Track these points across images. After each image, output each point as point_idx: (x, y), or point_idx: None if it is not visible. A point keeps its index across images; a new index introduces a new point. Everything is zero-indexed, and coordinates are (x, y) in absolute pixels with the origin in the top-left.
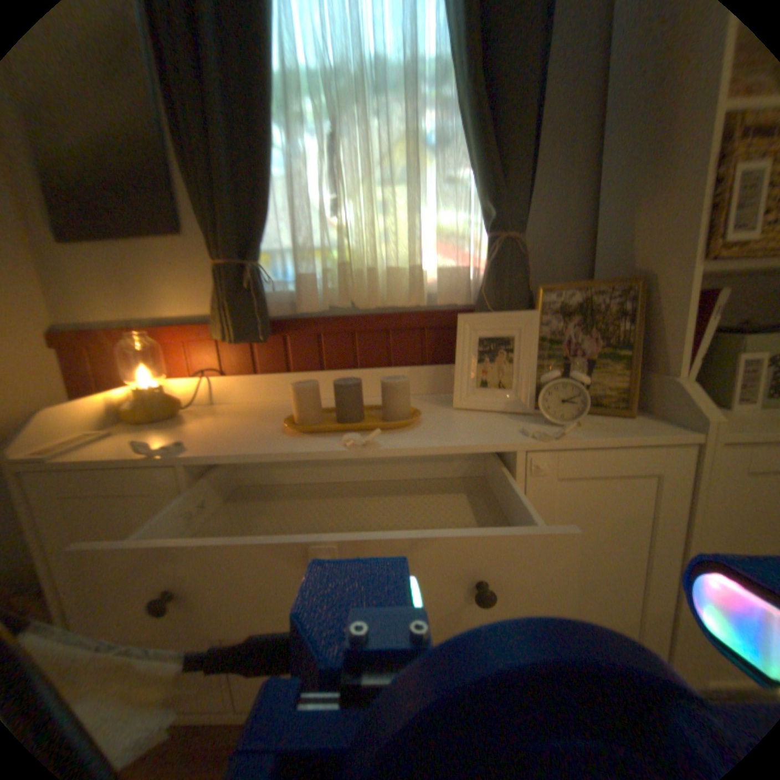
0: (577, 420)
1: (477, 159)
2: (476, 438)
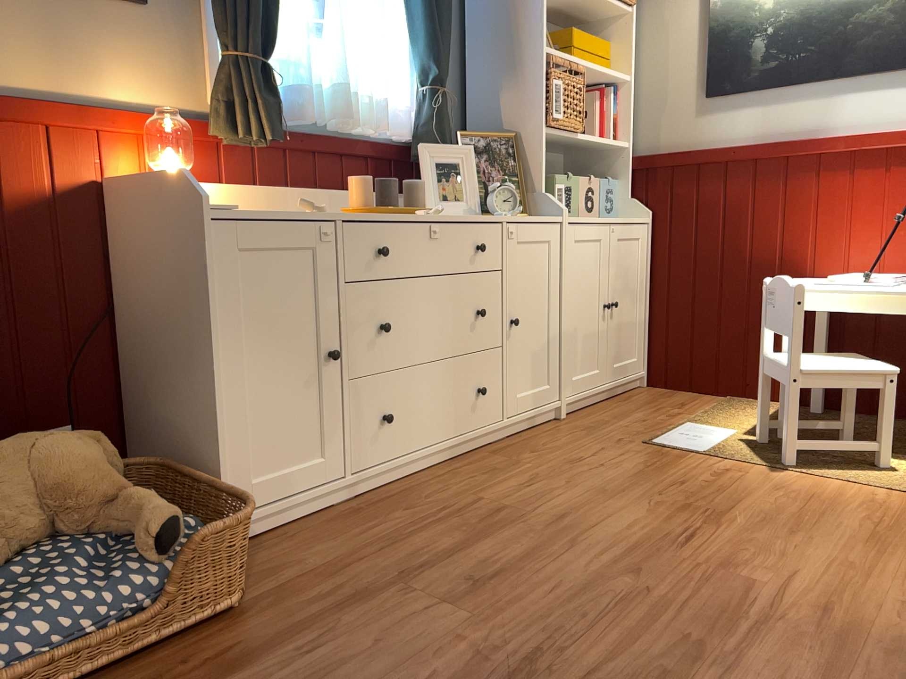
0: (512, 211)
1: (418, 27)
2: (478, 216)
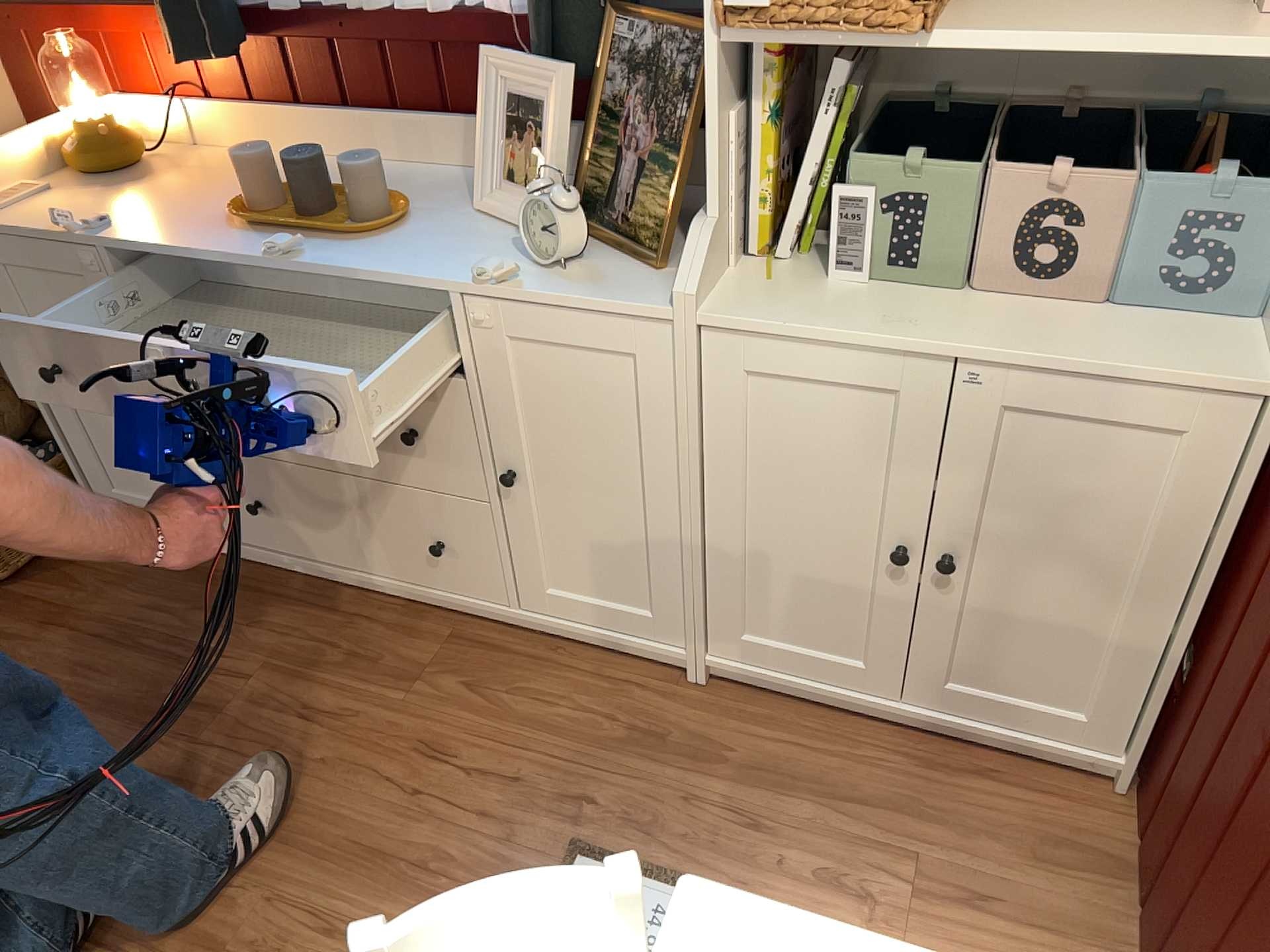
0: (555, 265)
1: None
2: (423, 270)
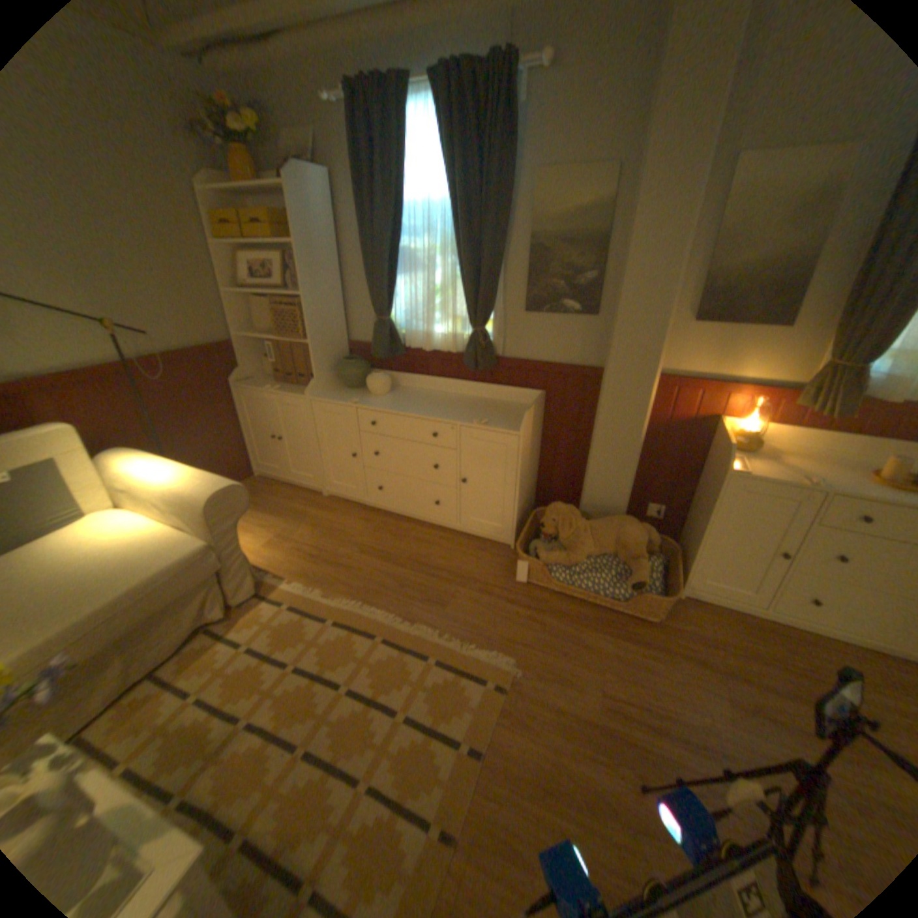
0: None
1: None
2: None
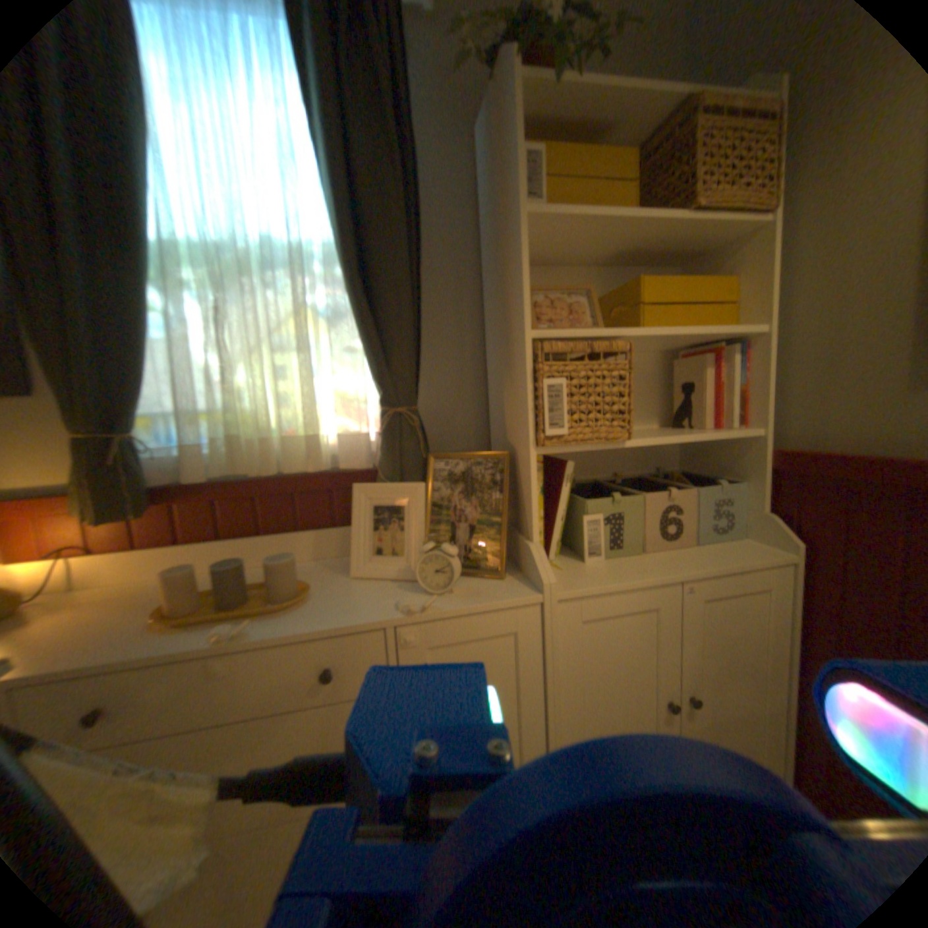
0: (449, 587)
1: (365, 339)
2: (353, 615)
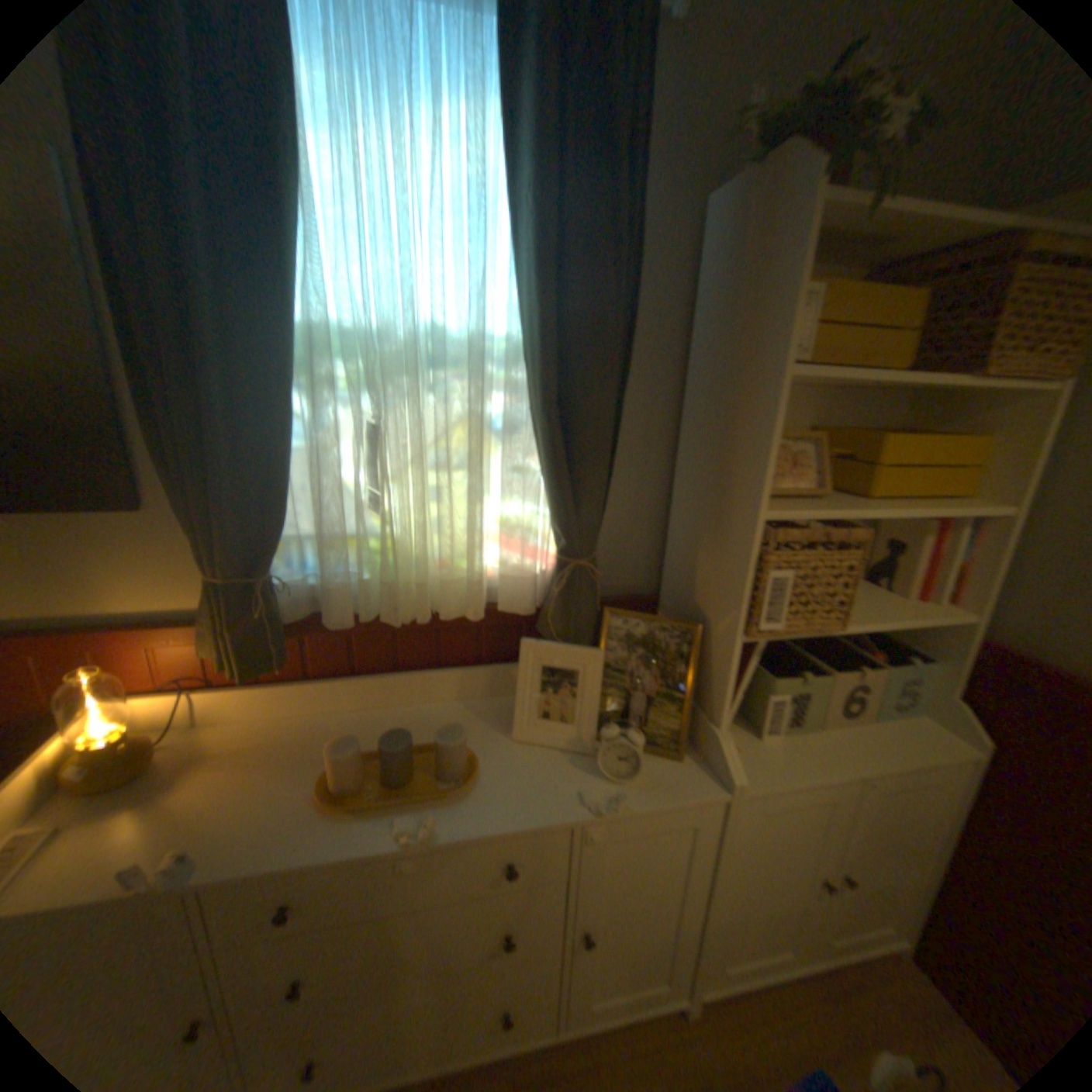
0: (631, 780)
1: (547, 475)
2: (534, 813)
